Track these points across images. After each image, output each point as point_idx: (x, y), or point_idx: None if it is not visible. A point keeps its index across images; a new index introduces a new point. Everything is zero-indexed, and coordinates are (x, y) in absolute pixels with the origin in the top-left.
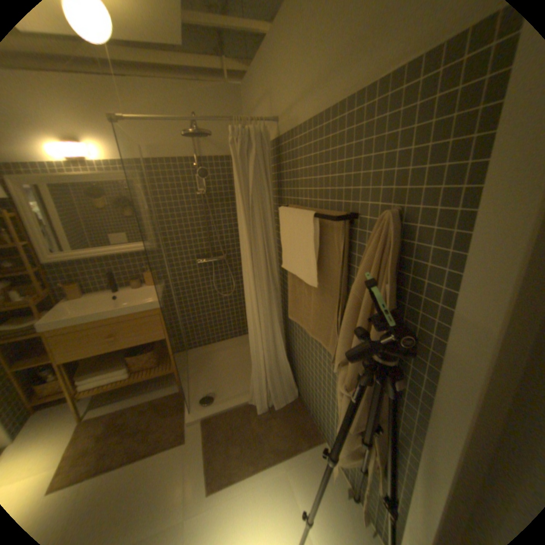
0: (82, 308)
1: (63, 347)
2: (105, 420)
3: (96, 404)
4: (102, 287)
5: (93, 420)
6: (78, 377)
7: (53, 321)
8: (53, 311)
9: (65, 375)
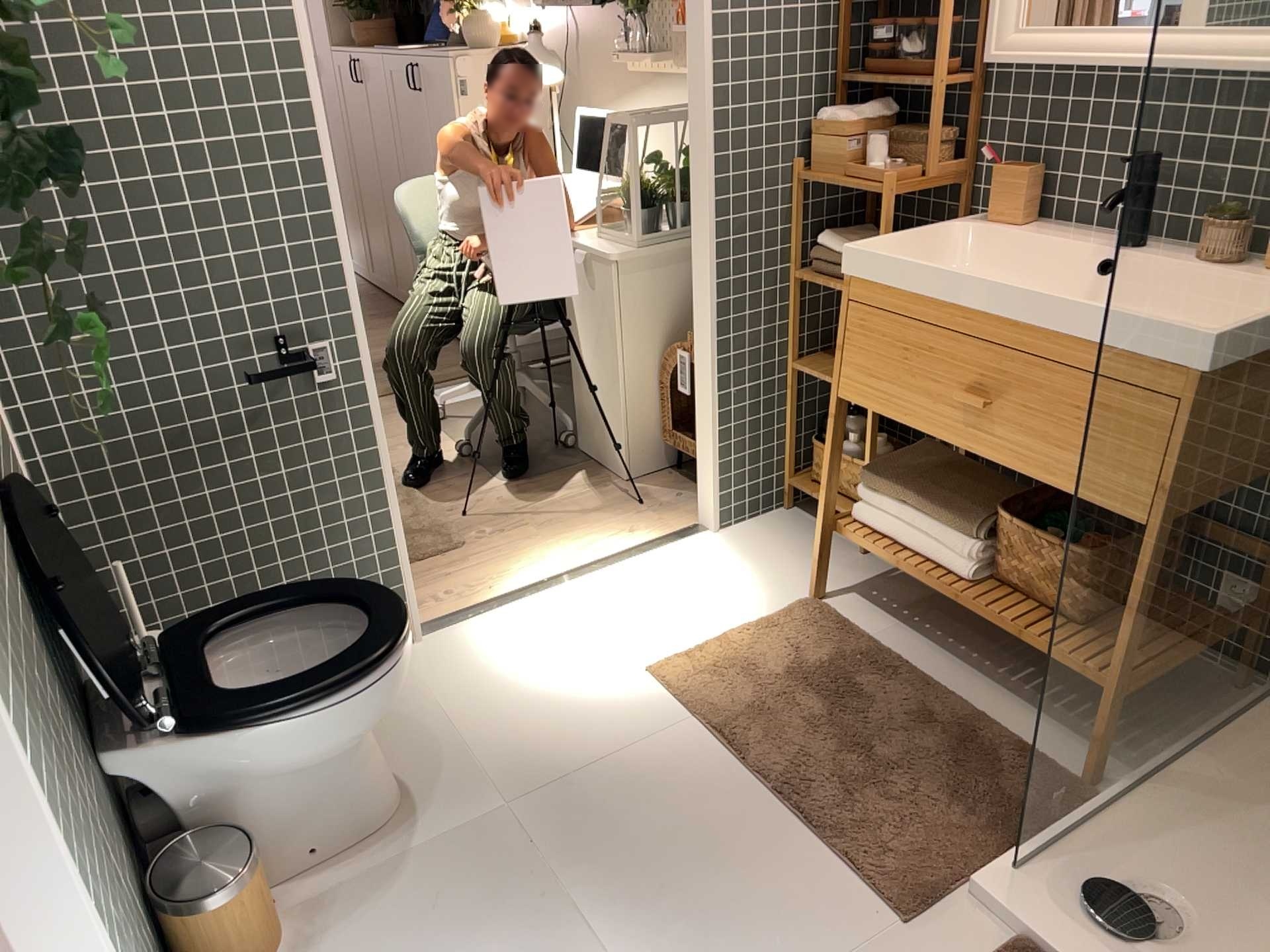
0: (998, 268)
1: (881, 364)
2: (848, 650)
3: (877, 597)
4: (1105, 220)
5: (833, 625)
6: (876, 480)
7: (885, 262)
8: (920, 237)
9: (866, 455)
